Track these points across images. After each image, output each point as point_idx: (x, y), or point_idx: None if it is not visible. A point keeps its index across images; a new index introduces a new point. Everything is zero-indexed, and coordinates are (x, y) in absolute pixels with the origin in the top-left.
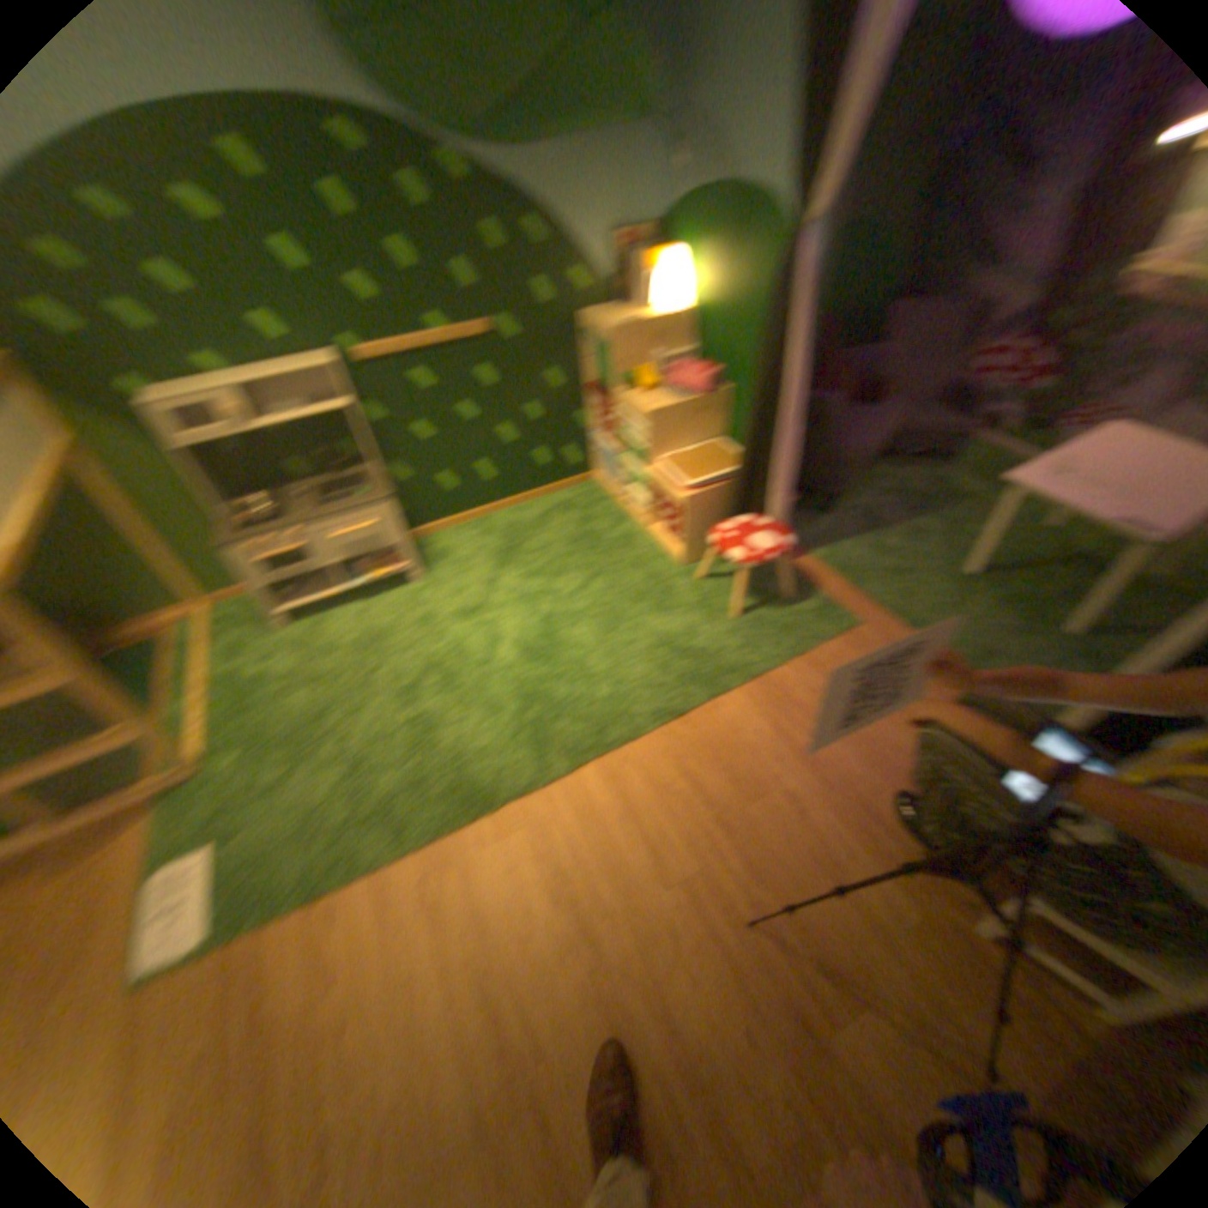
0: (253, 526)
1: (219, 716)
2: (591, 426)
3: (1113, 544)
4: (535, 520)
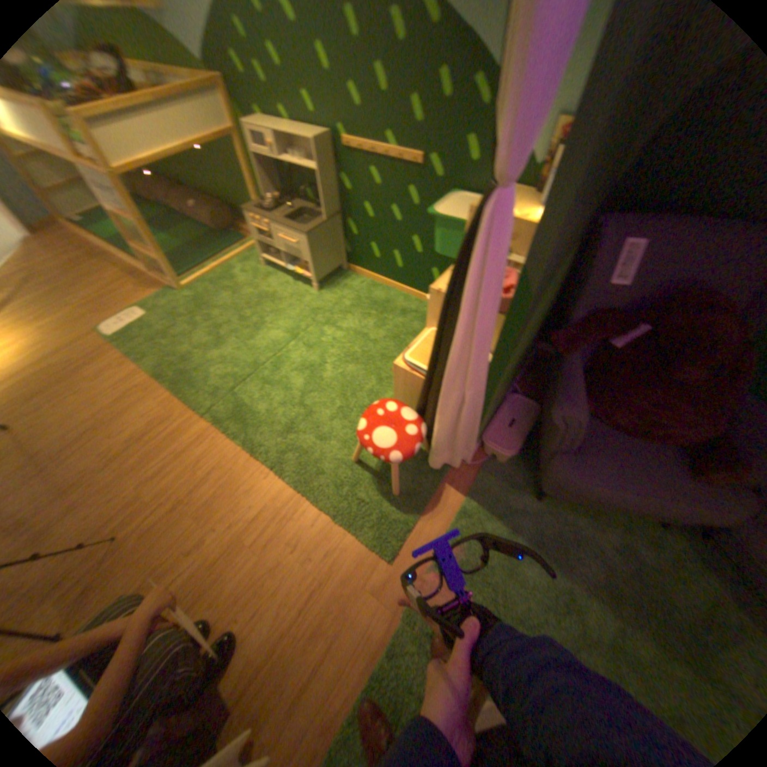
0: (260, 209)
1: (210, 279)
2: None
3: None
4: (402, 311)
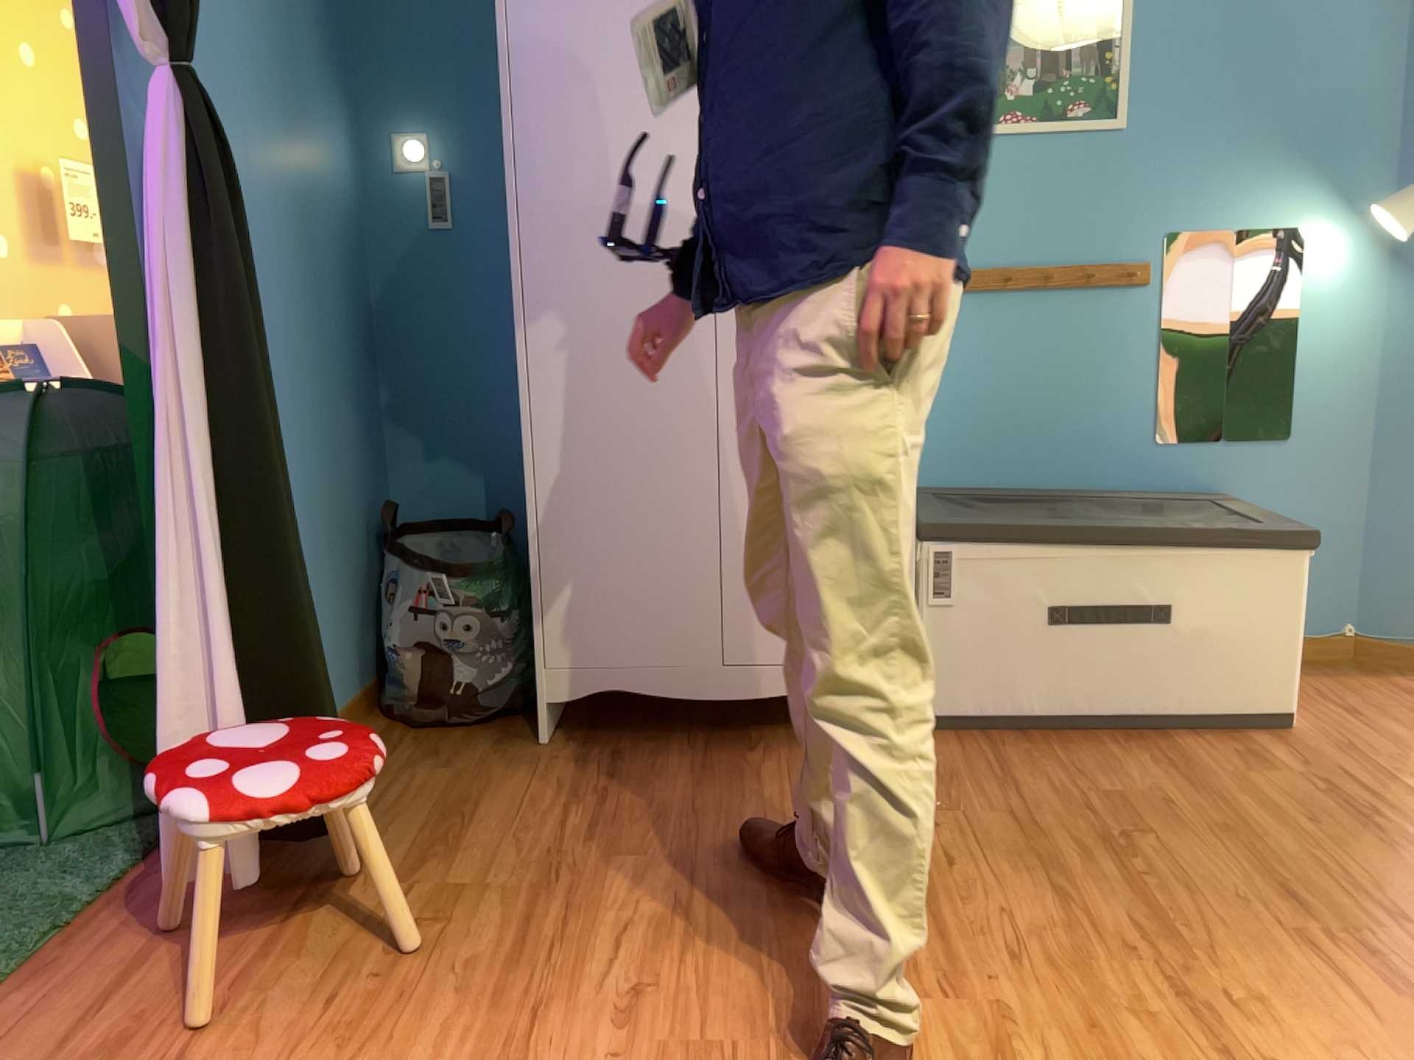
0: None
1: None
2: None
3: None
4: None
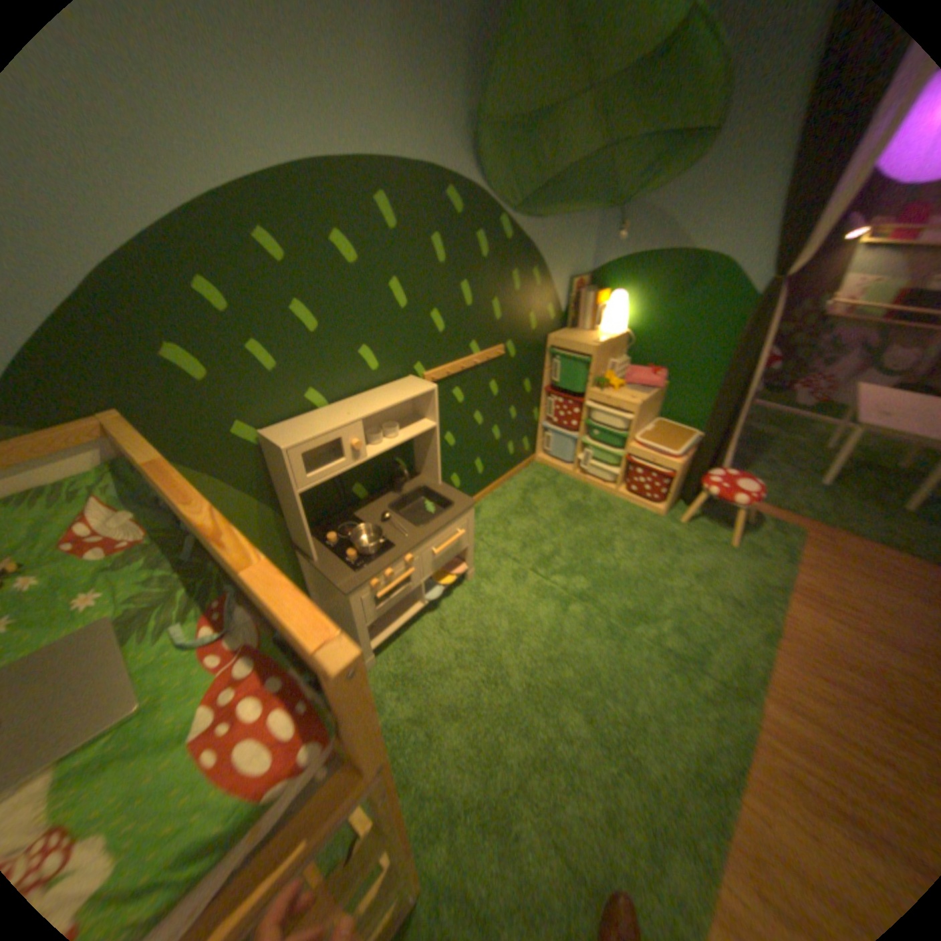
0: (374, 555)
1: None
2: (541, 418)
3: (865, 453)
4: (519, 499)
